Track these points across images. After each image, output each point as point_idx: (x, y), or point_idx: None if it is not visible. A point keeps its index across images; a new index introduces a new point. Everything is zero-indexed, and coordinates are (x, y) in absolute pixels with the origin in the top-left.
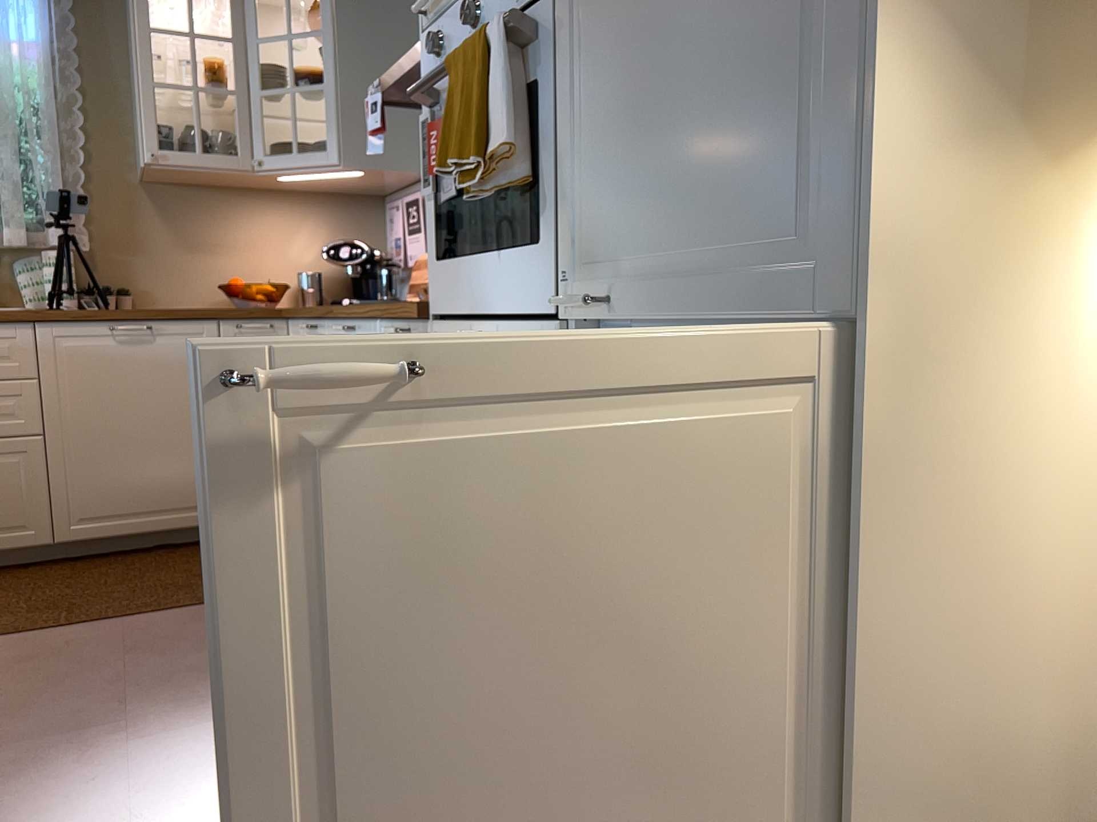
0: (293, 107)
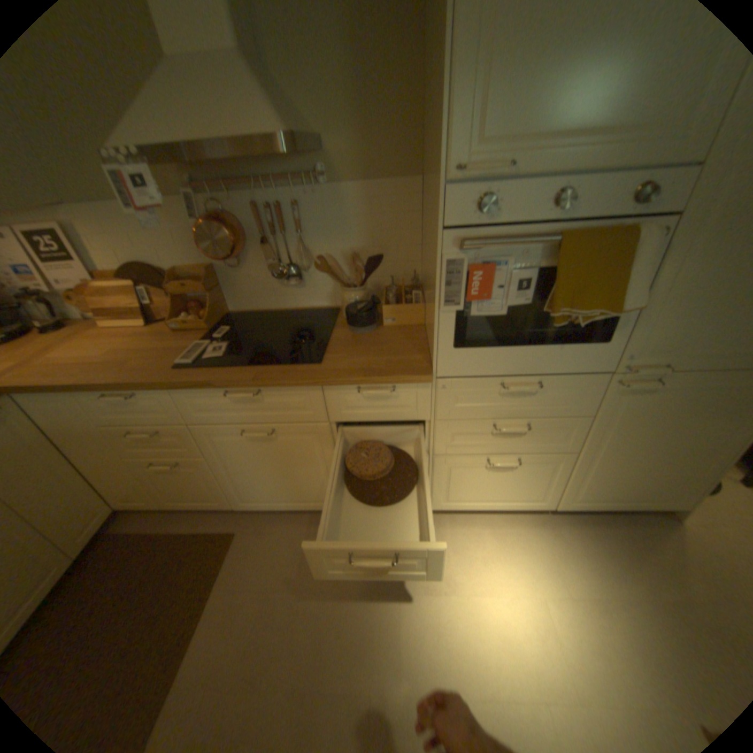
0: None
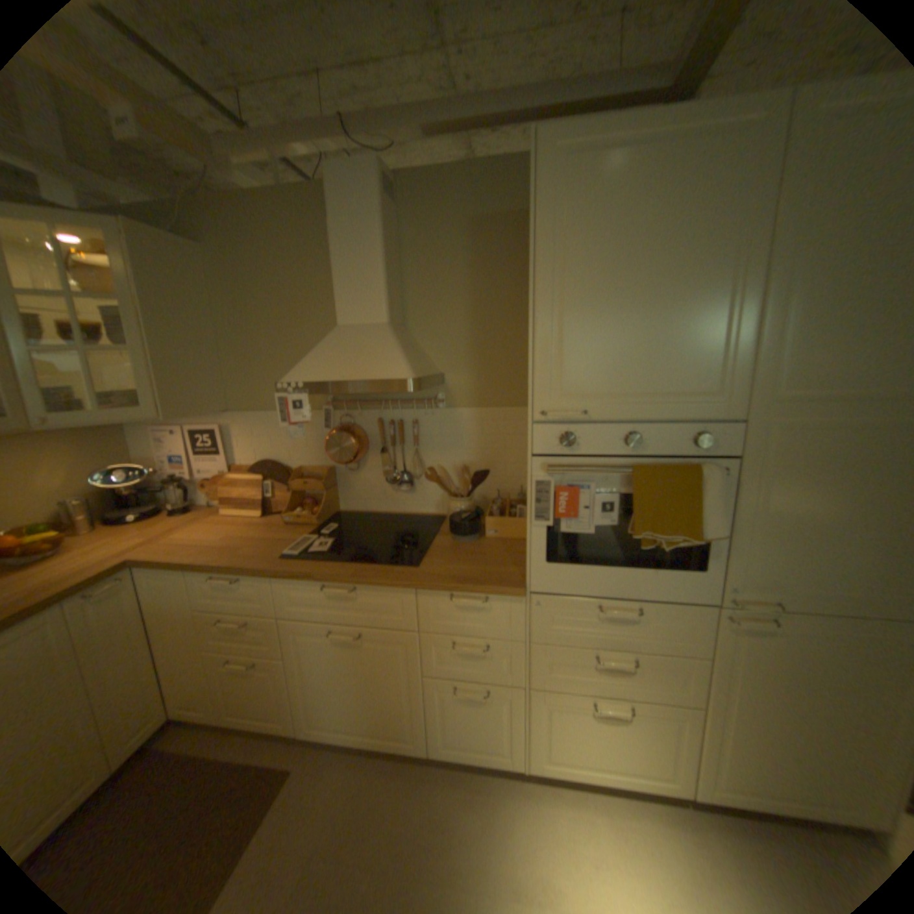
0: (85, 366)
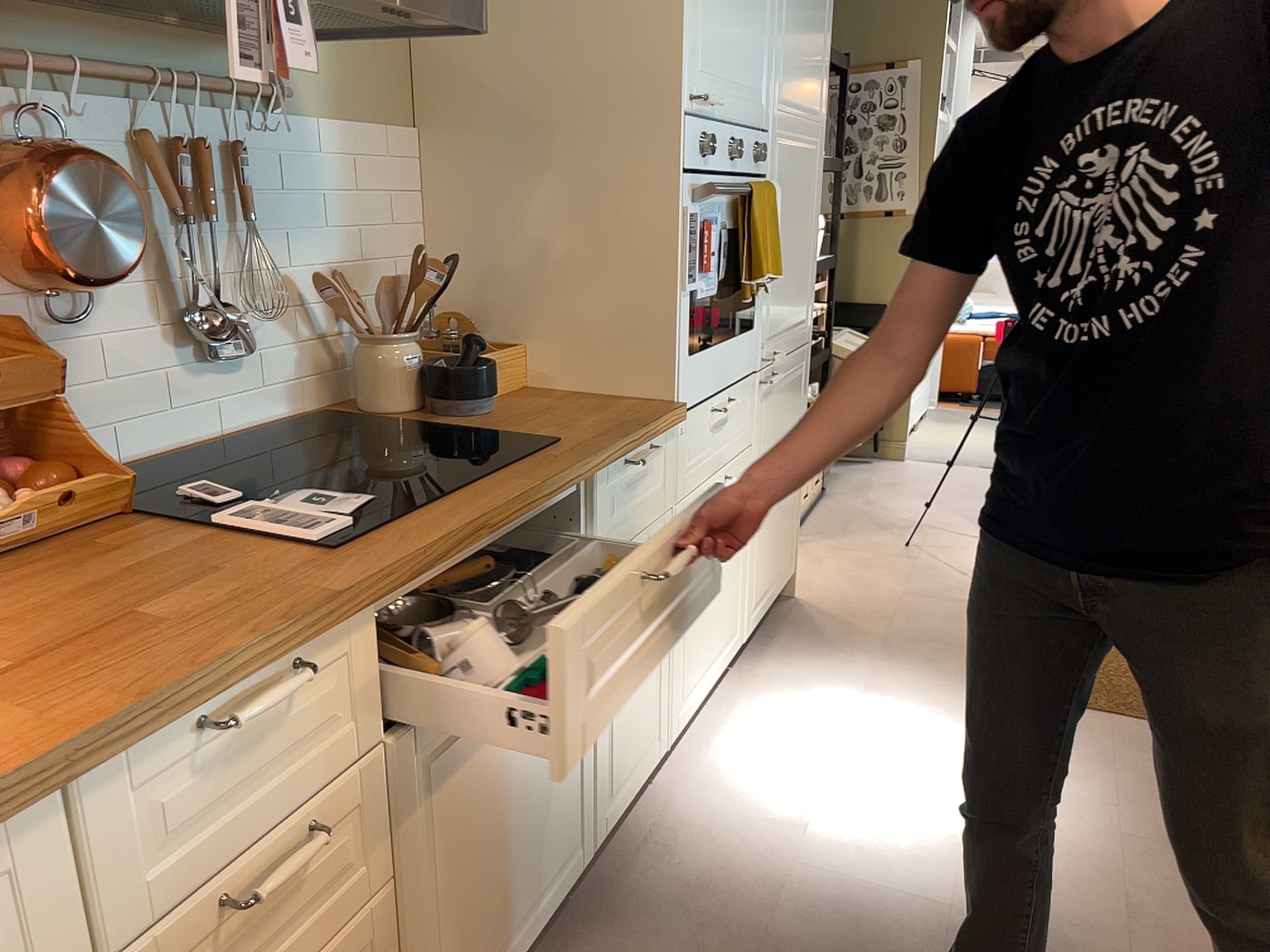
0: None
